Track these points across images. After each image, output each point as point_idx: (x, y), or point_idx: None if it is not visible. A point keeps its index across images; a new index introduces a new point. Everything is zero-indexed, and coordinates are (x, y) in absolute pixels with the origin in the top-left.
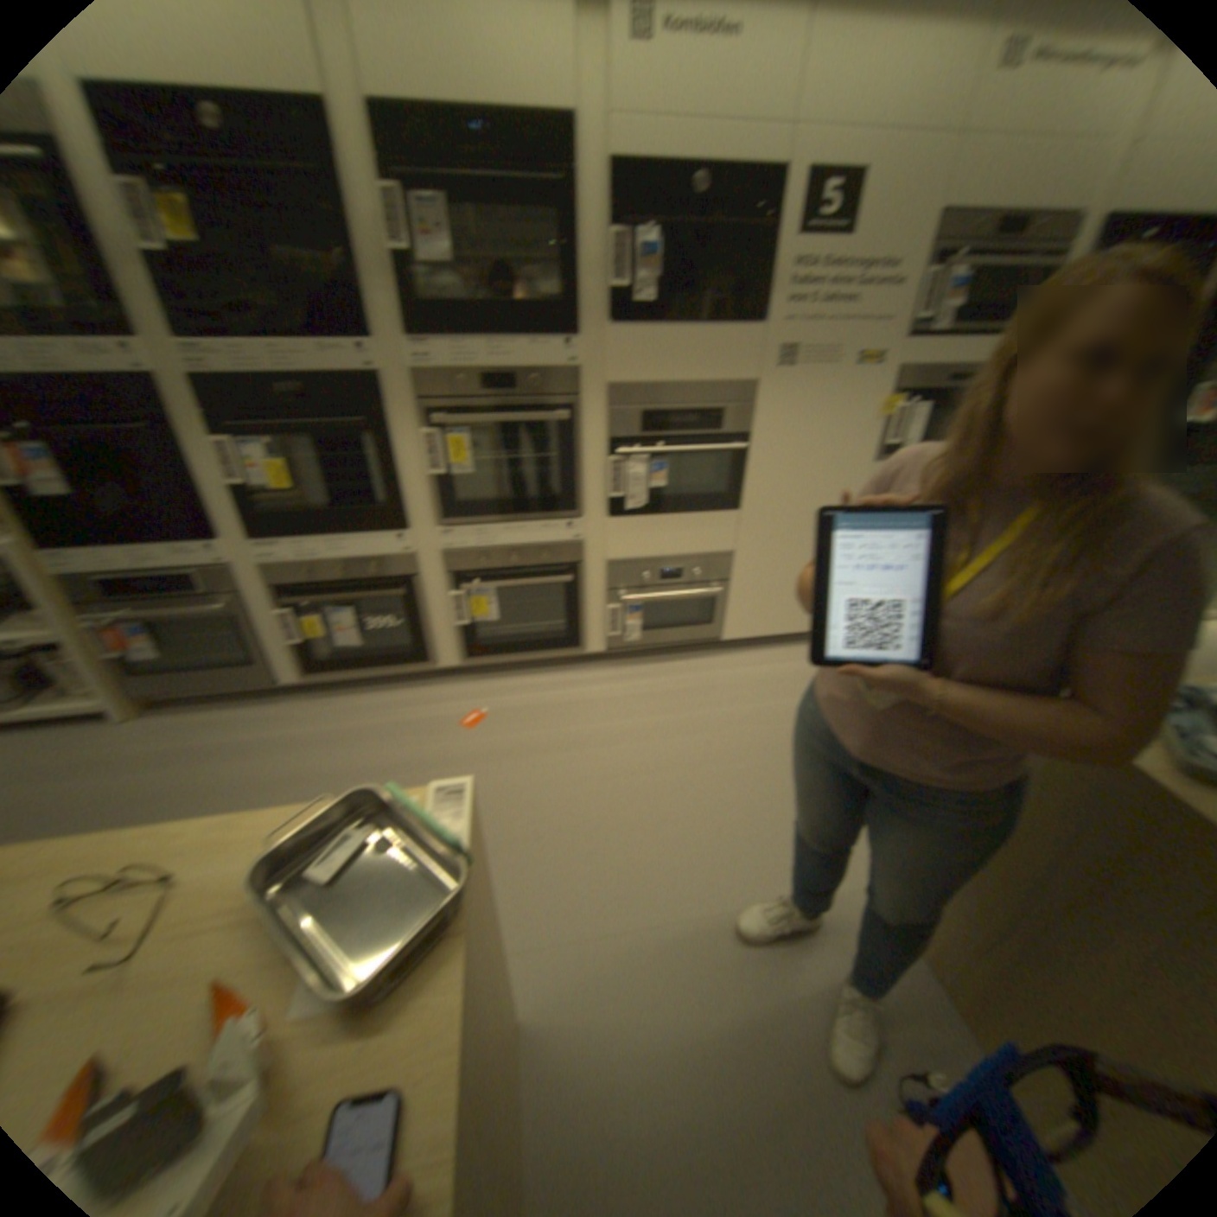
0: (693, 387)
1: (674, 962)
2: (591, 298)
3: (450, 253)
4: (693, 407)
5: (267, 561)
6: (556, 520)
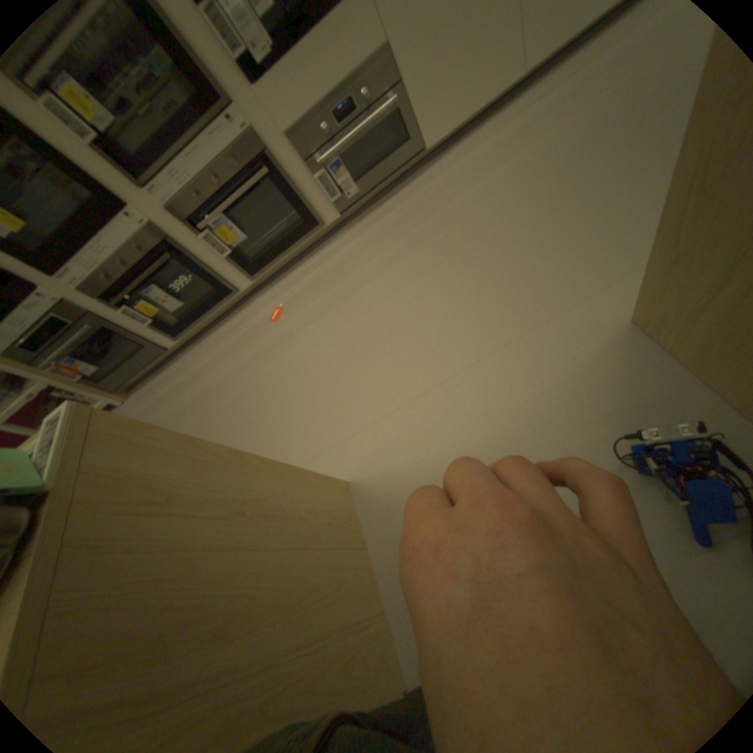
0: None
1: (435, 413)
2: None
3: None
4: None
5: (77, 285)
6: (214, 122)
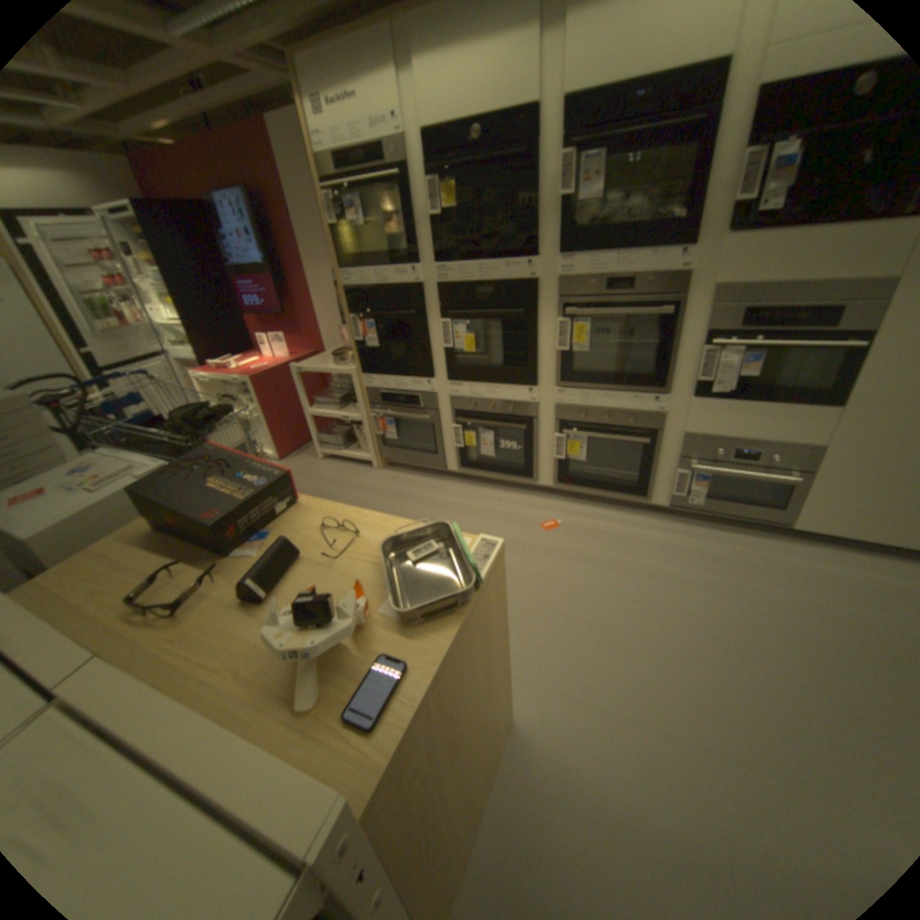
0: (808, 286)
1: (638, 754)
2: (712, 212)
3: (601, 192)
4: (803, 305)
5: (452, 395)
6: (644, 393)
